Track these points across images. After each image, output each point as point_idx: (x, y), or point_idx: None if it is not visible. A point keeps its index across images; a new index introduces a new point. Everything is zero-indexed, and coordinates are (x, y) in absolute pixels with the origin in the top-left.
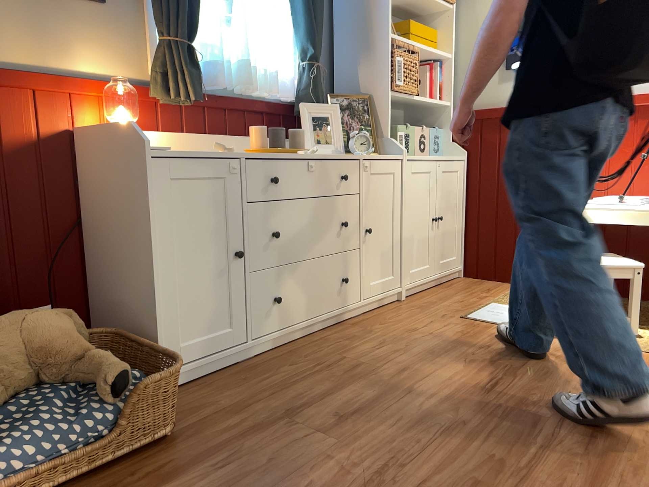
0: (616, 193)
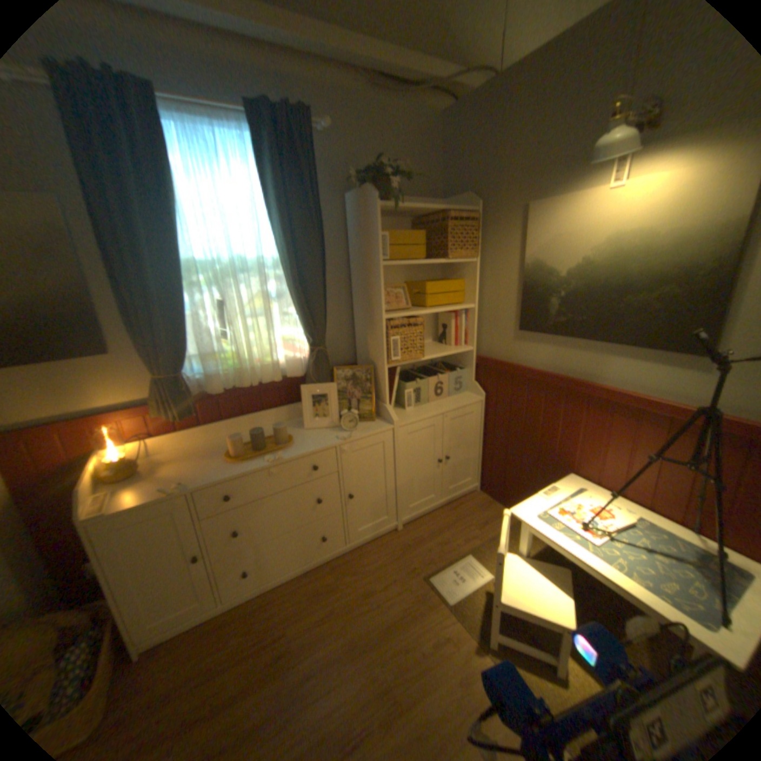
0: (611, 485)
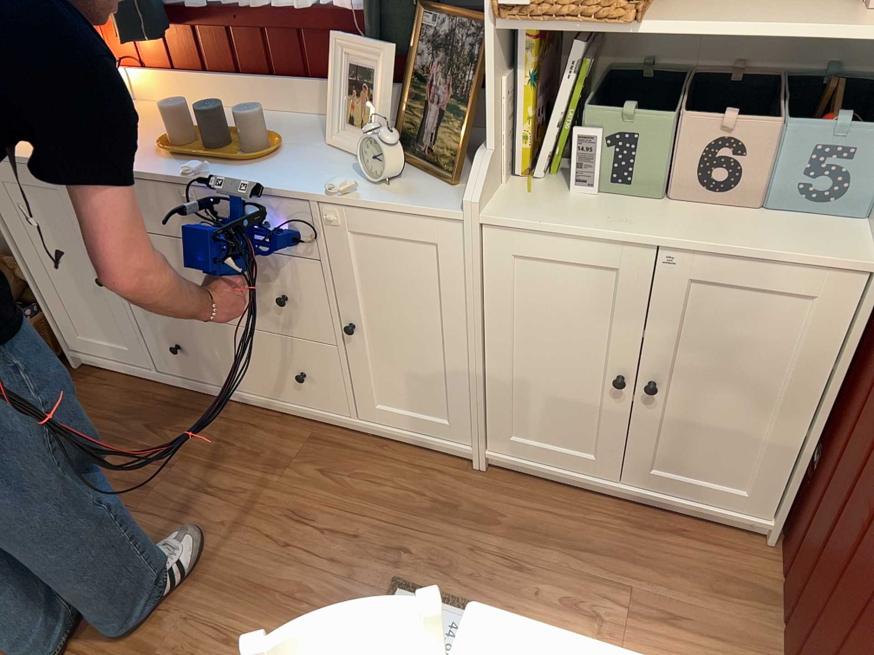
0: None
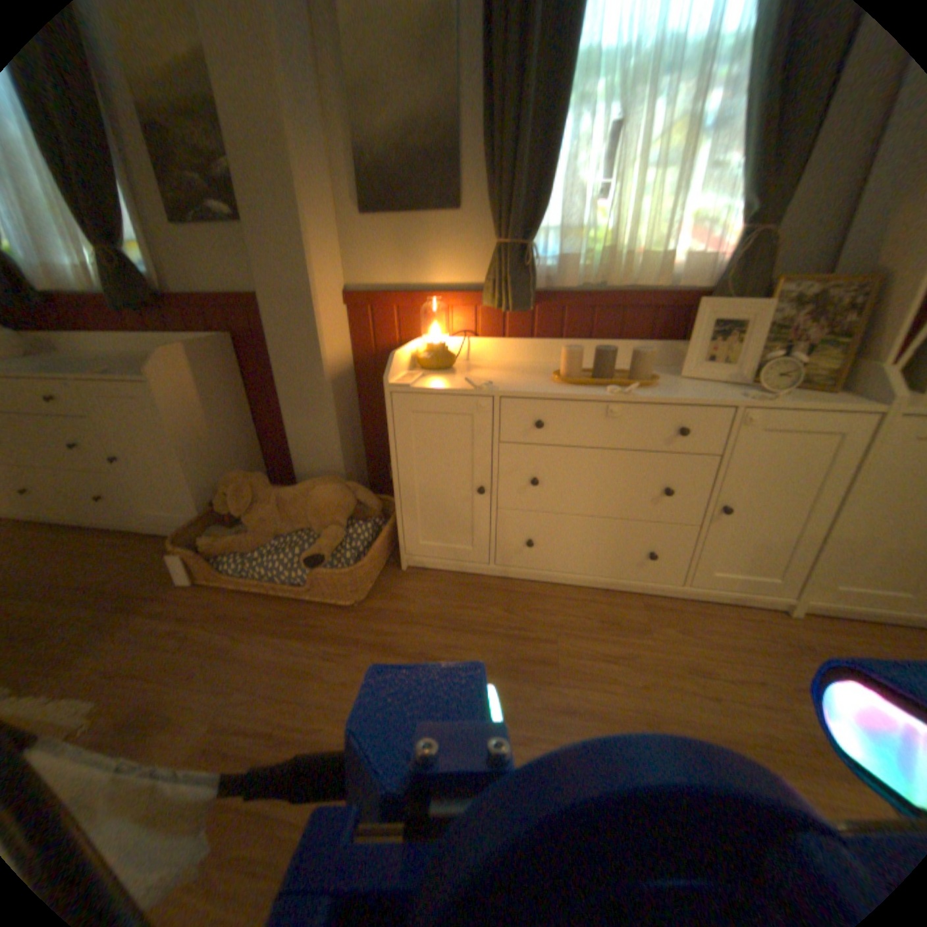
0: None
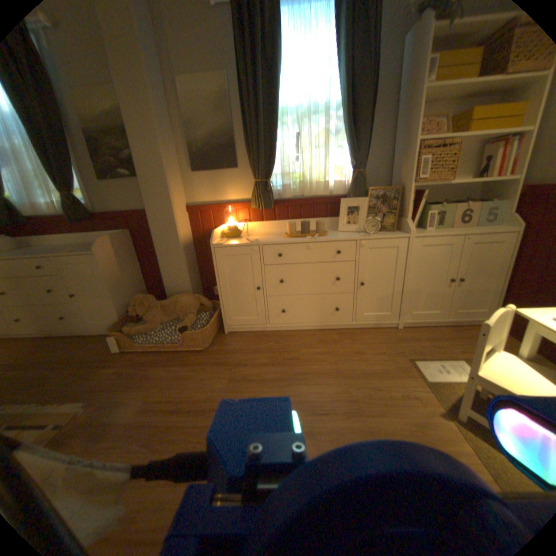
0: None
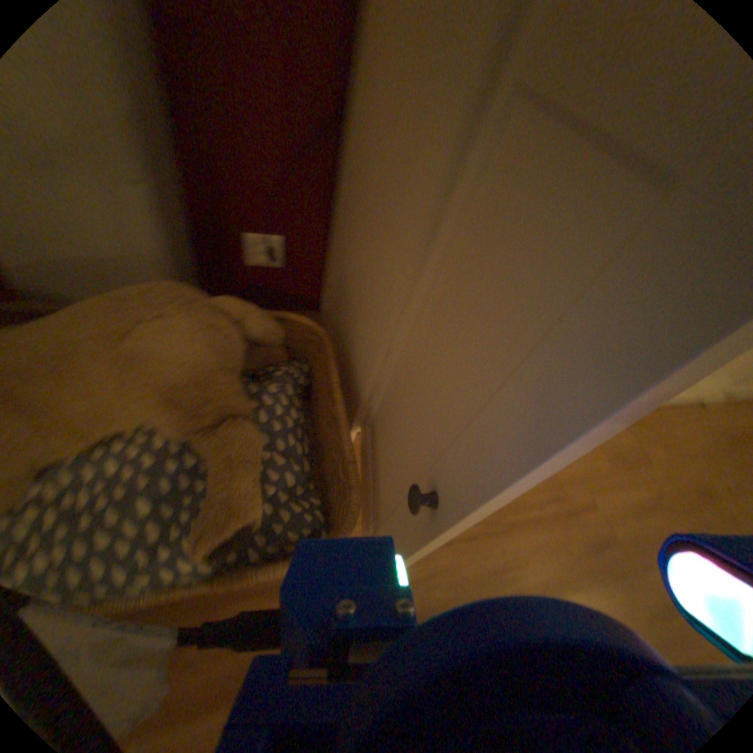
0: None
